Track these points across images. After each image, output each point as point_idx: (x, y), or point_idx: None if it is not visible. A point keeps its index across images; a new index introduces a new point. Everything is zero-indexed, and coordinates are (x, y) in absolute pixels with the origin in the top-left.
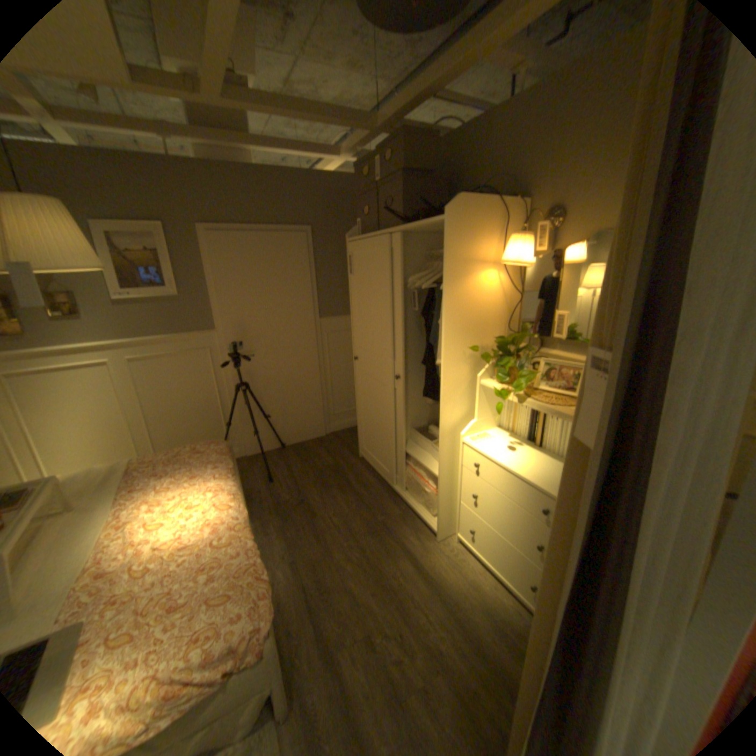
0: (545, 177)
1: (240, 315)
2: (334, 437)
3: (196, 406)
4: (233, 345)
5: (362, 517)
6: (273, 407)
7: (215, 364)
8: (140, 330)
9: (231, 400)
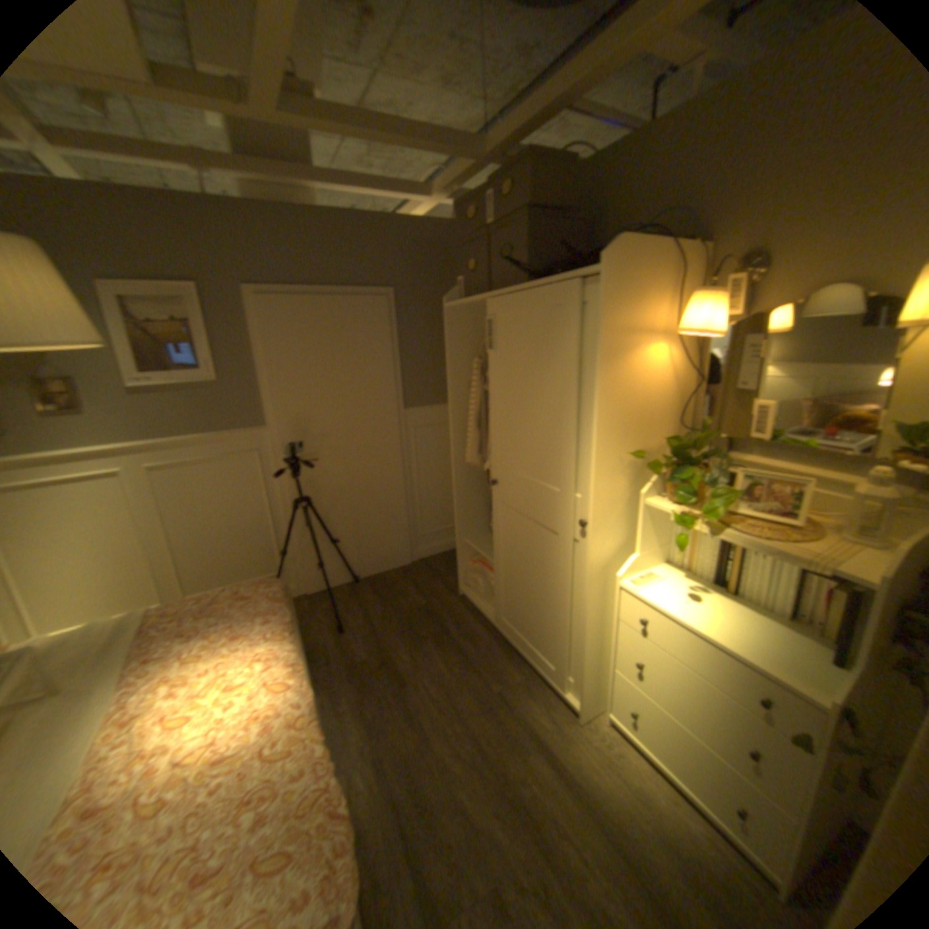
0: (735, 212)
1: (298, 406)
2: (421, 566)
3: (238, 529)
4: (288, 447)
5: (469, 687)
6: (342, 529)
7: (263, 472)
8: (161, 429)
9: (284, 520)
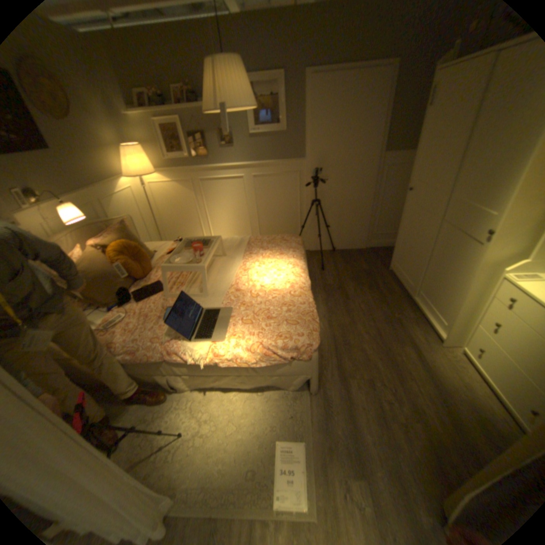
0: None
1: (323, 147)
2: (371, 251)
3: (285, 212)
4: (314, 171)
5: (383, 310)
6: (332, 221)
7: (300, 184)
8: (261, 156)
9: (306, 211)
